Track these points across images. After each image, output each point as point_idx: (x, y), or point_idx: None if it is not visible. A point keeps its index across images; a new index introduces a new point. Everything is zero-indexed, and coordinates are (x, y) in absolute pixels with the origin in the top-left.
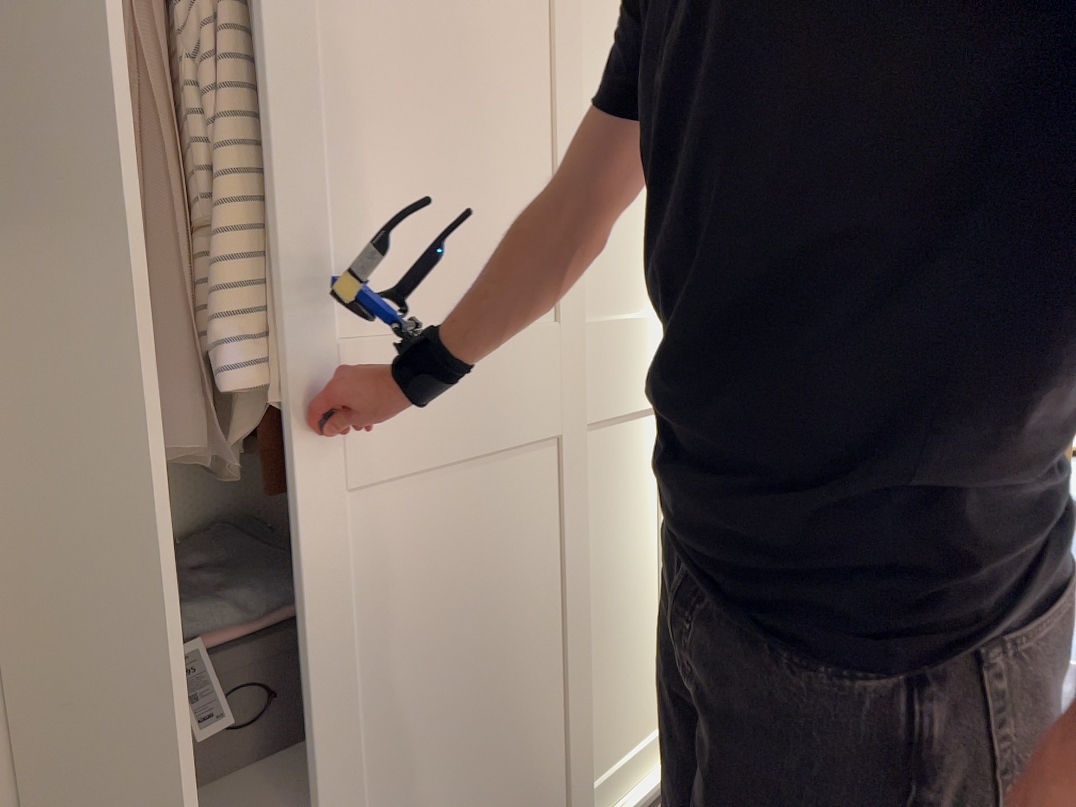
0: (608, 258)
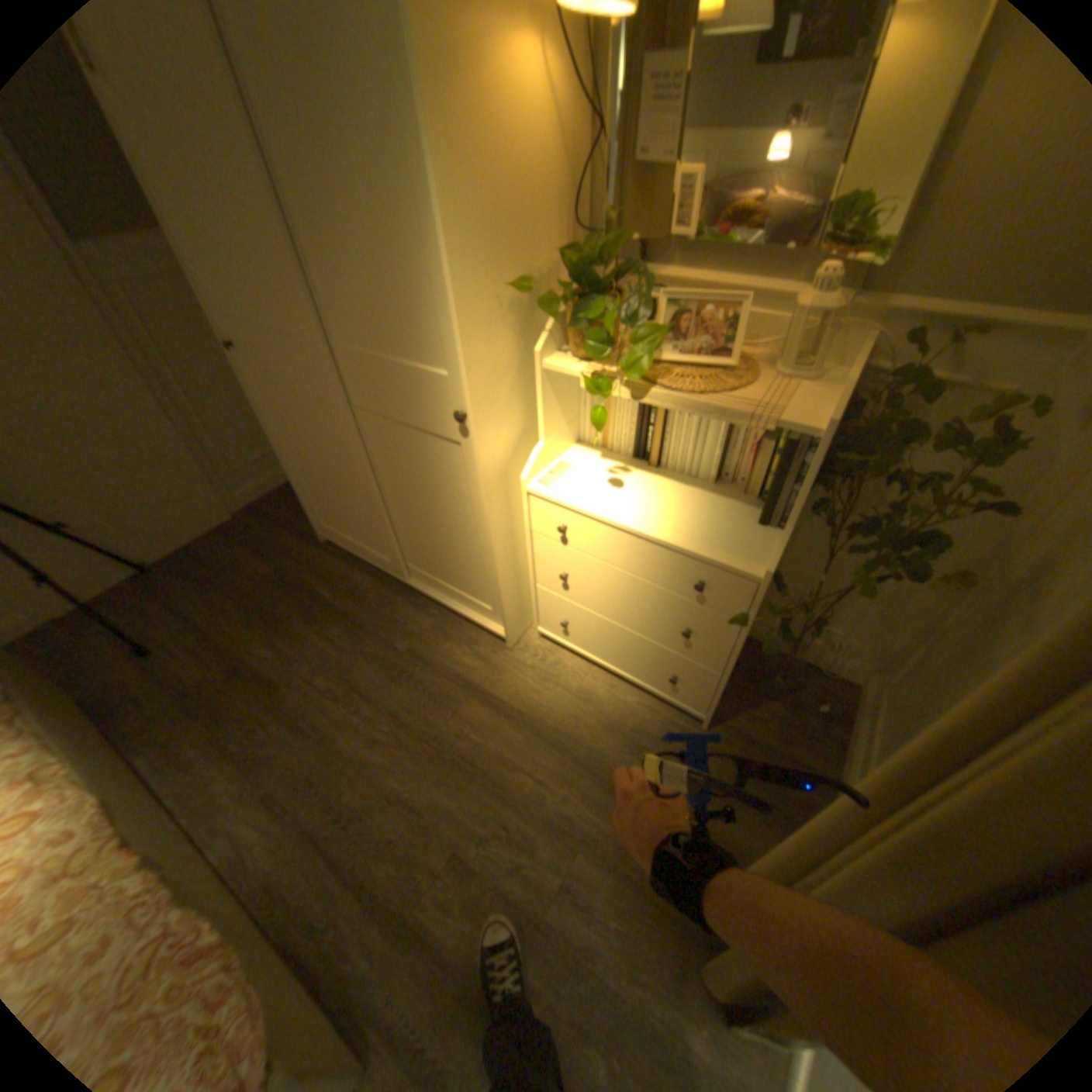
0: (386, 318)
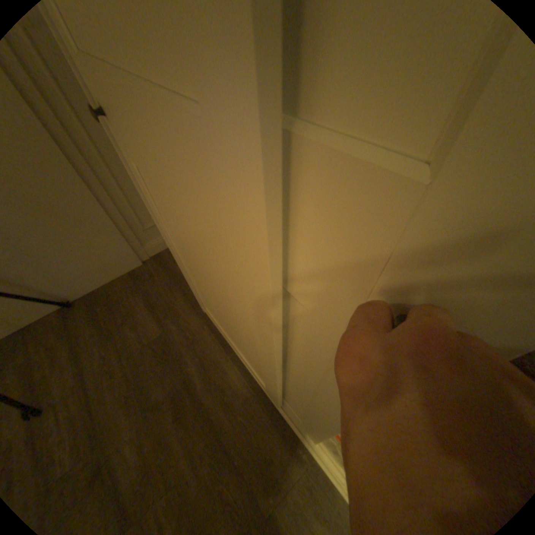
0: None
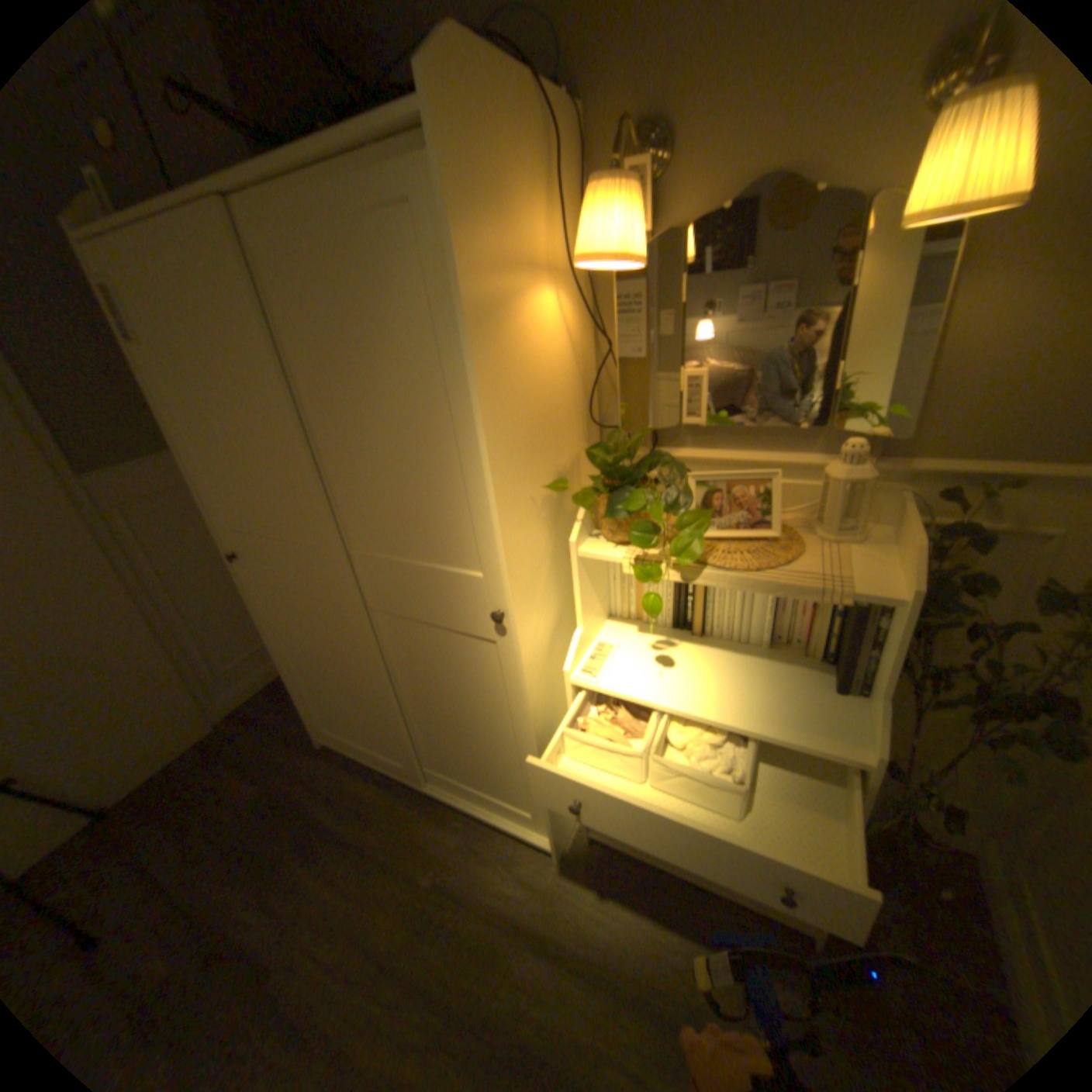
0: (411, 525)
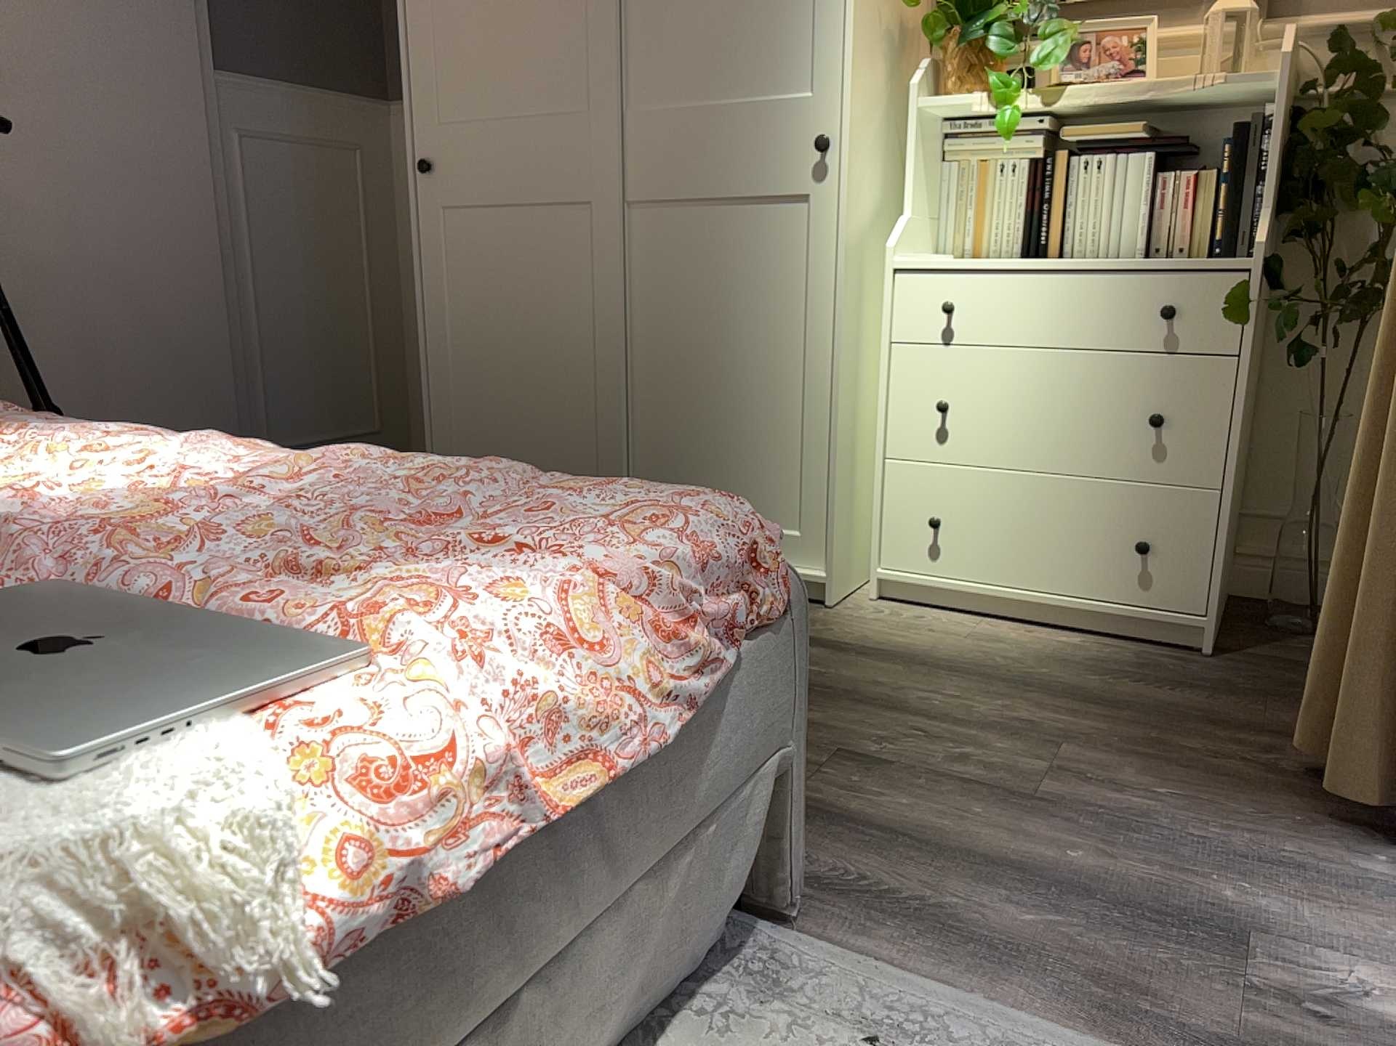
0: (730, 47)
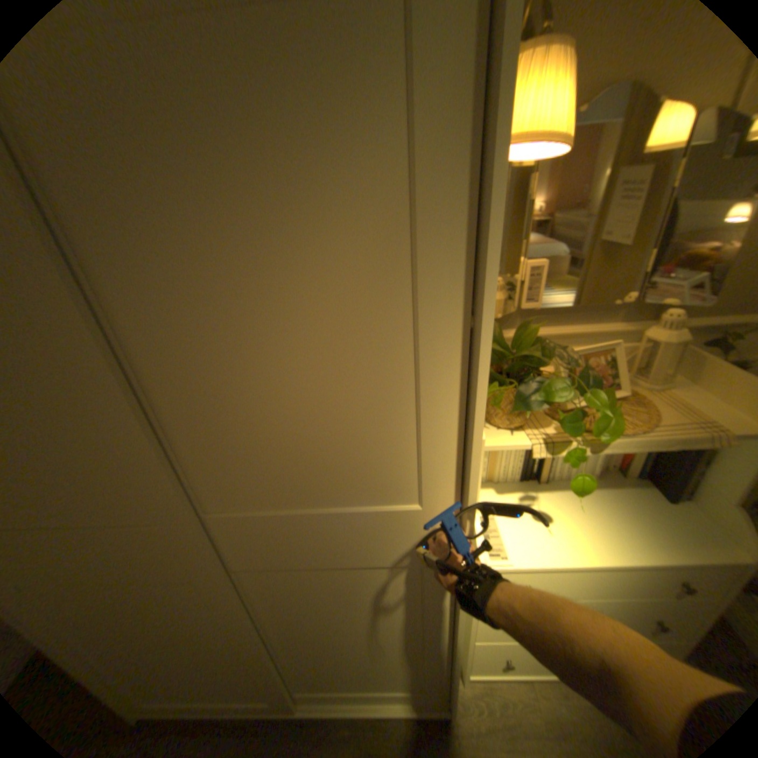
0: (318, 471)
